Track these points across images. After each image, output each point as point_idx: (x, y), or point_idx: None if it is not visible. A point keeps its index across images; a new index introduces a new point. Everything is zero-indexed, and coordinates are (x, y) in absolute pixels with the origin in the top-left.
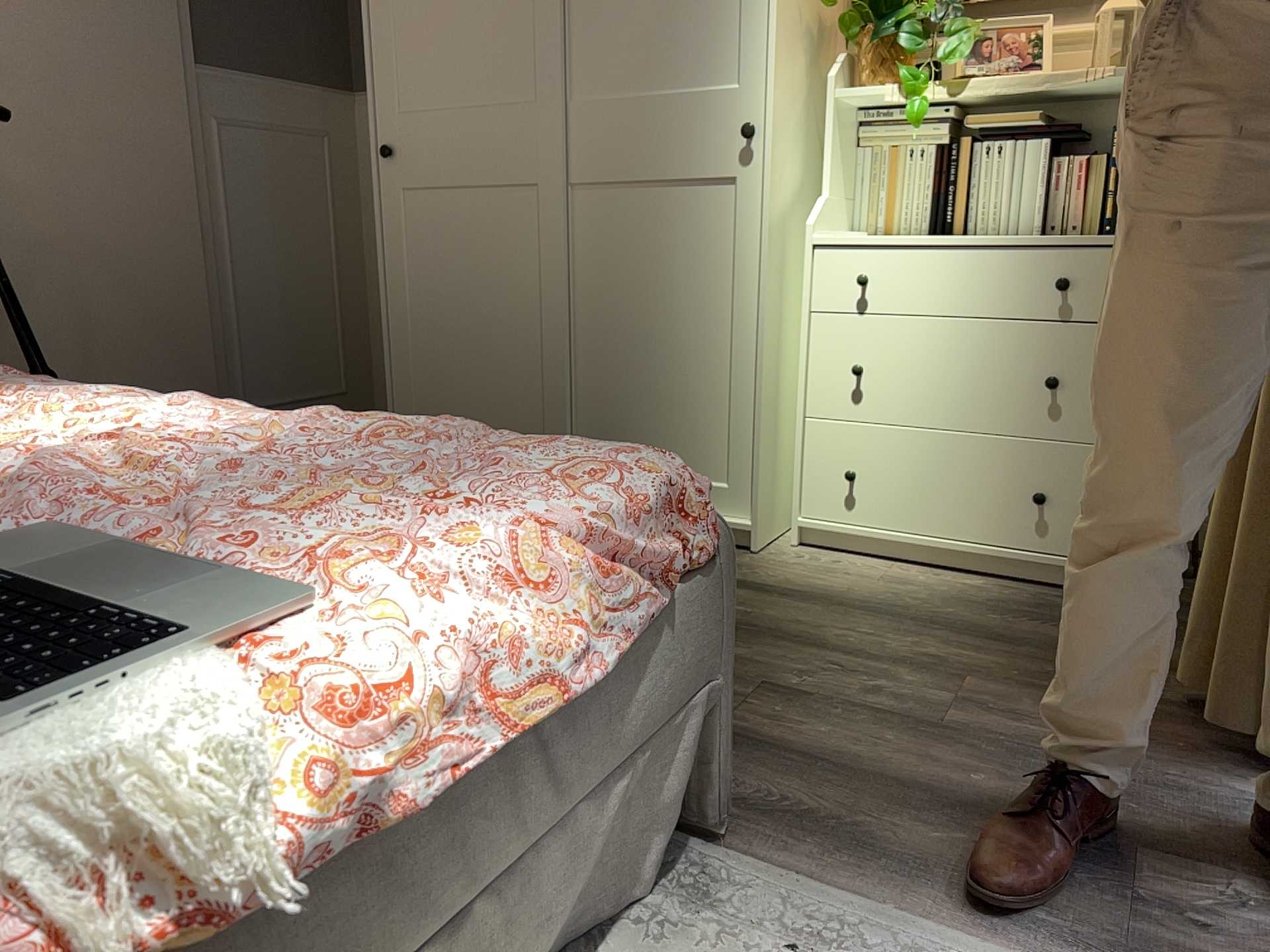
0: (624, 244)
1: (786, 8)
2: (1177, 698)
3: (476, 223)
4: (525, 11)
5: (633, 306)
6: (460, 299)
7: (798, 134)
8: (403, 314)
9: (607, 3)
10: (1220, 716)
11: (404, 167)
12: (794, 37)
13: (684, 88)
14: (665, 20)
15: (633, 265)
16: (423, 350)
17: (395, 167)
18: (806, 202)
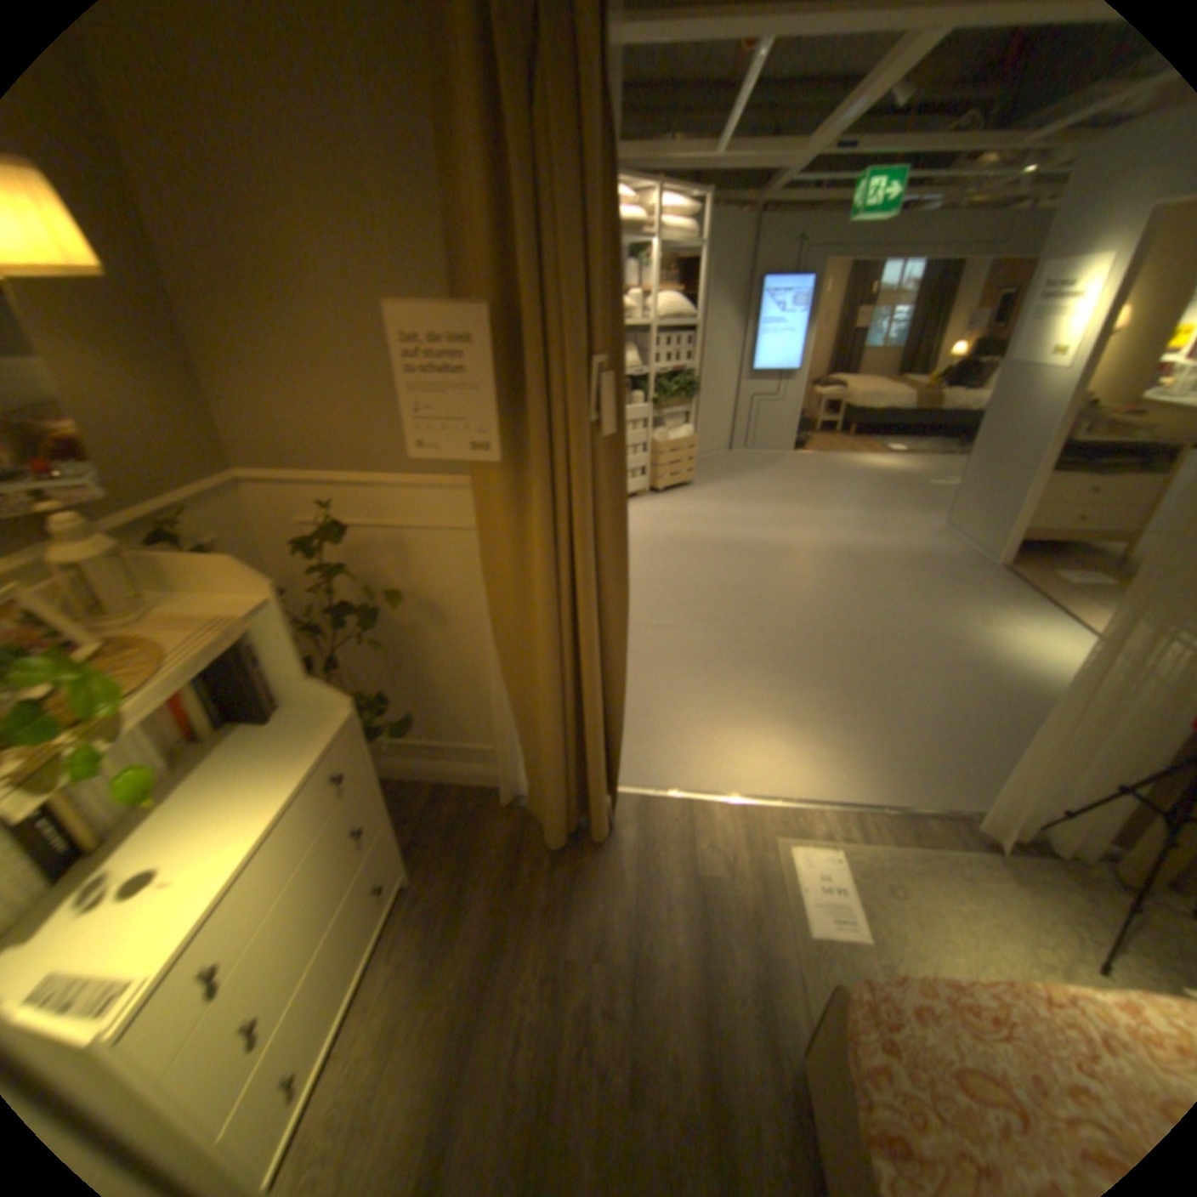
0: None
1: None
2: (545, 854)
3: None
4: None
5: None
6: None
7: None
8: None
9: None
10: (558, 838)
11: None
12: None
13: None
14: None
15: None
16: None
17: None
18: None
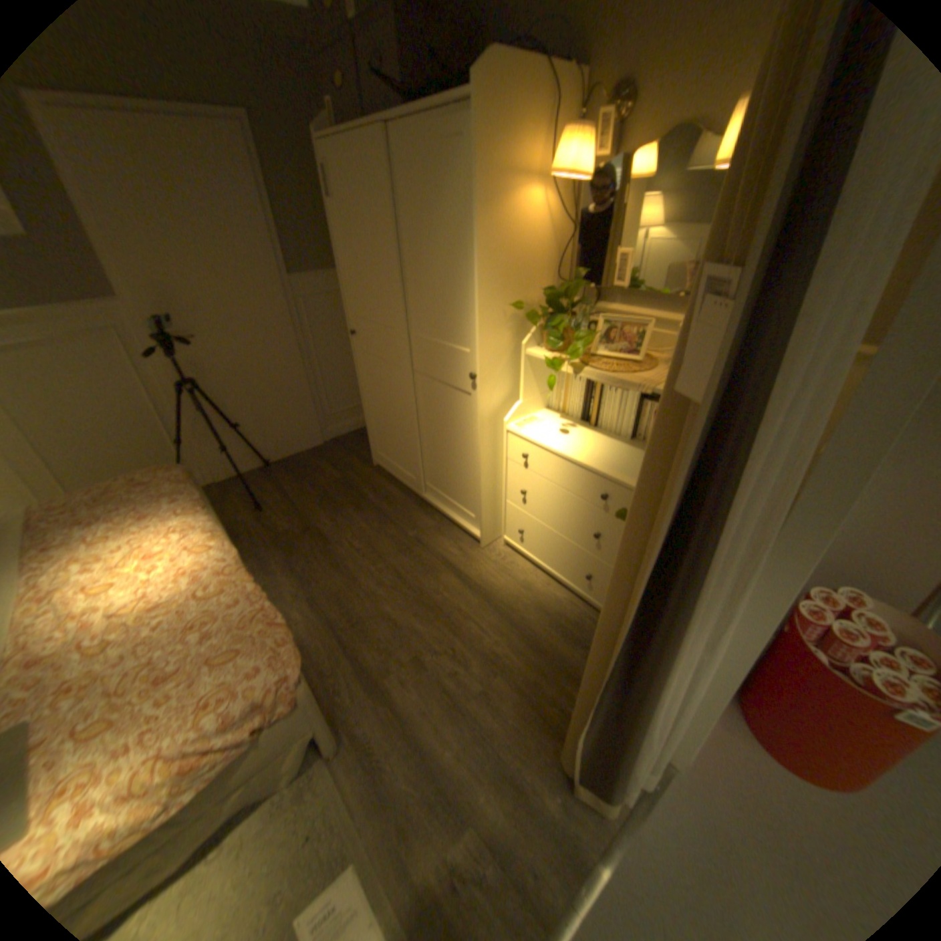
0: (435, 403)
1: (490, 316)
2: None
3: (385, 374)
4: (390, 284)
5: (440, 431)
6: (384, 402)
7: (507, 370)
8: (368, 400)
9: (420, 289)
10: None
11: (360, 340)
12: (499, 326)
13: (450, 343)
14: (442, 306)
15: (439, 414)
16: (376, 417)
17: (357, 338)
18: (517, 397)
